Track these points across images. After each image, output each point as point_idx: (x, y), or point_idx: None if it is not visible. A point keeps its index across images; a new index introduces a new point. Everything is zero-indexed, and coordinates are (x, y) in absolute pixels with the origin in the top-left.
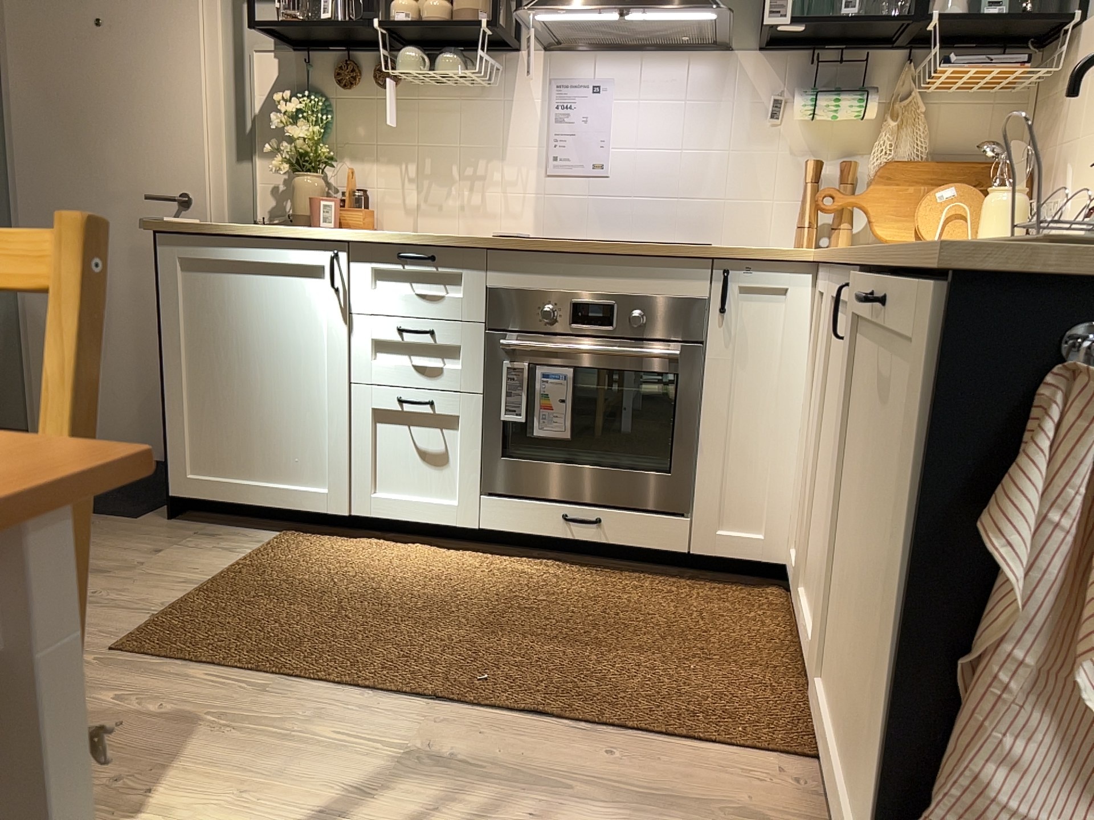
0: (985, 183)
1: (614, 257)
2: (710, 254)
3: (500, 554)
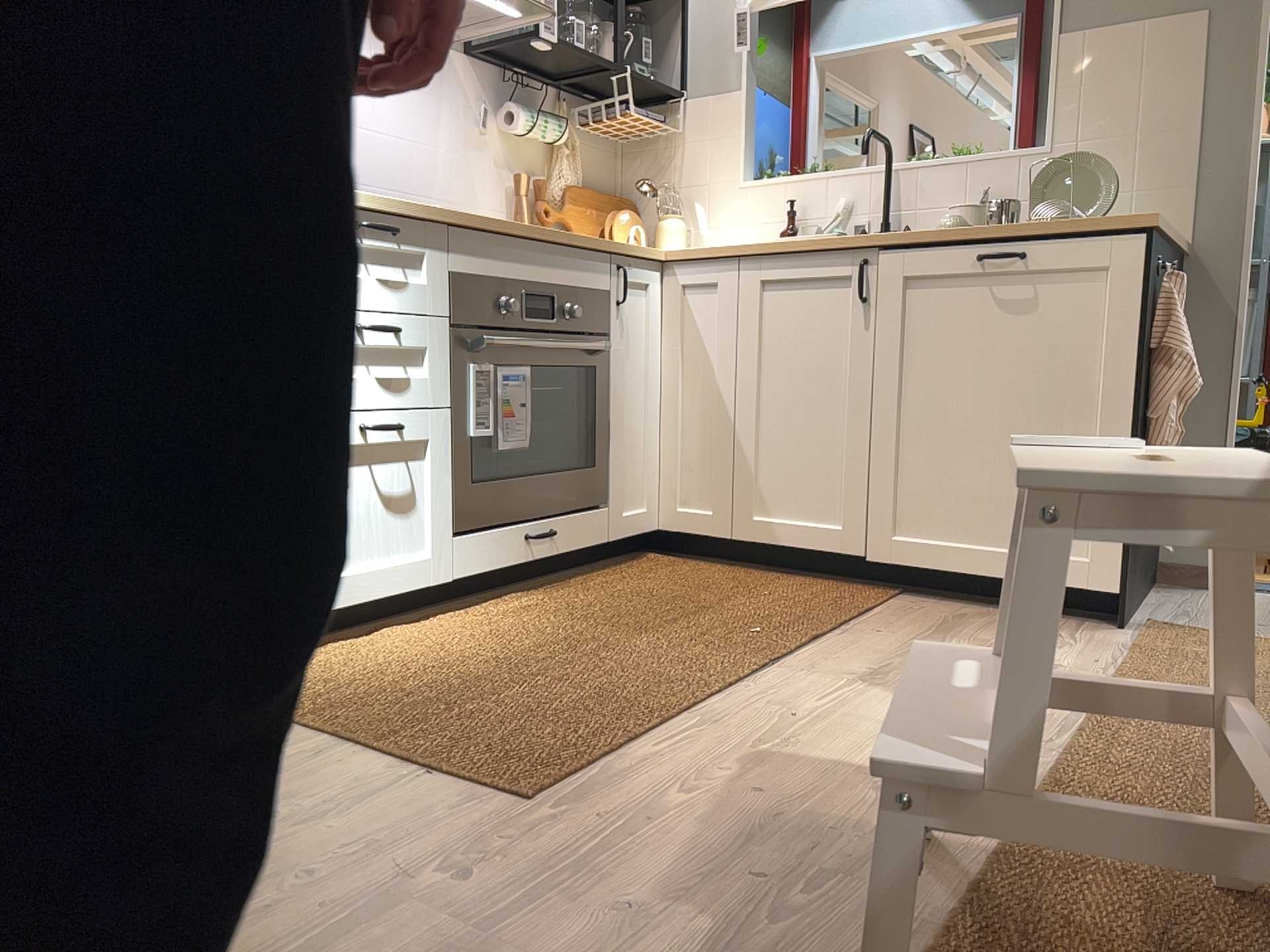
0: (630, 210)
1: (551, 244)
2: (612, 246)
3: (449, 608)
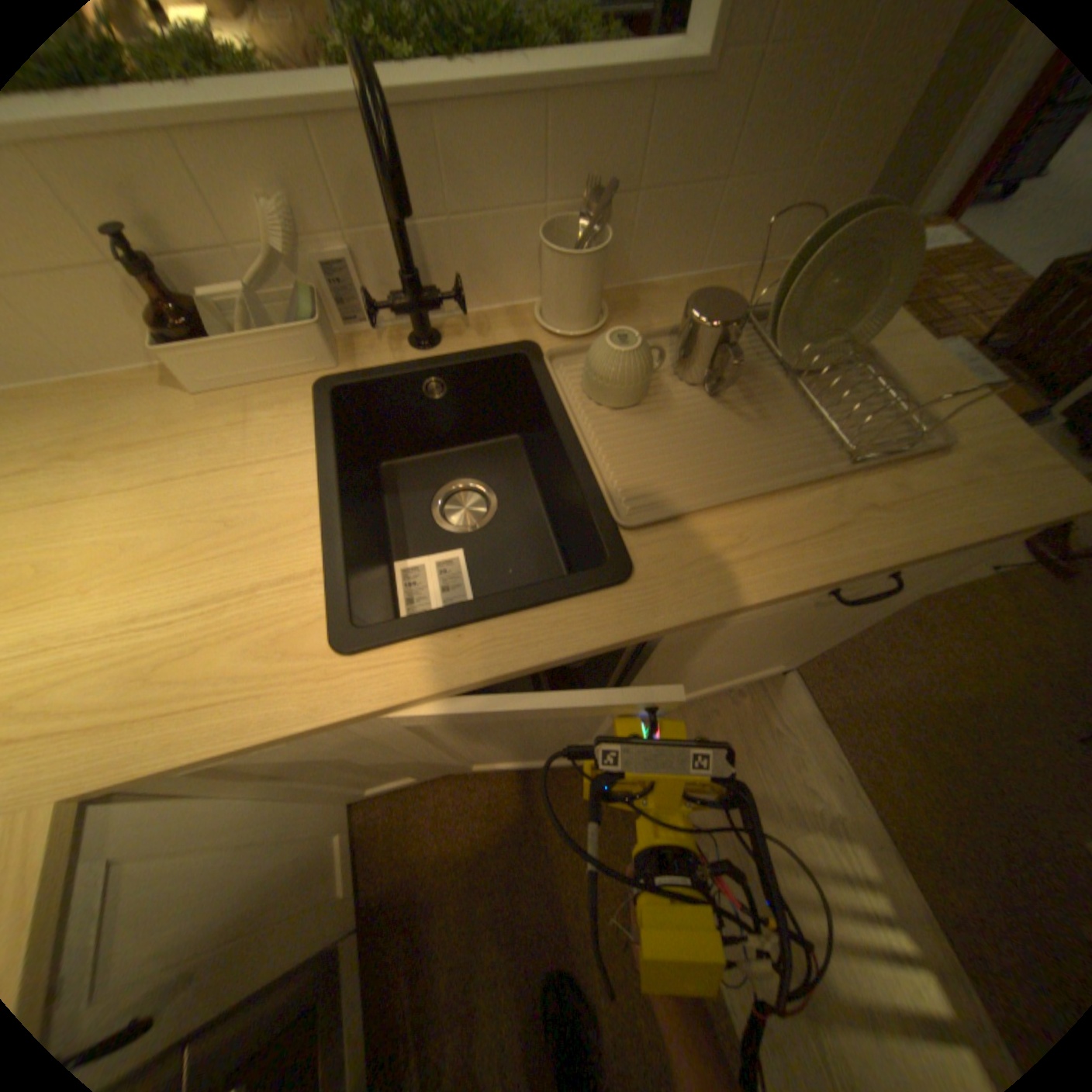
0: None
1: None
2: None
3: None
